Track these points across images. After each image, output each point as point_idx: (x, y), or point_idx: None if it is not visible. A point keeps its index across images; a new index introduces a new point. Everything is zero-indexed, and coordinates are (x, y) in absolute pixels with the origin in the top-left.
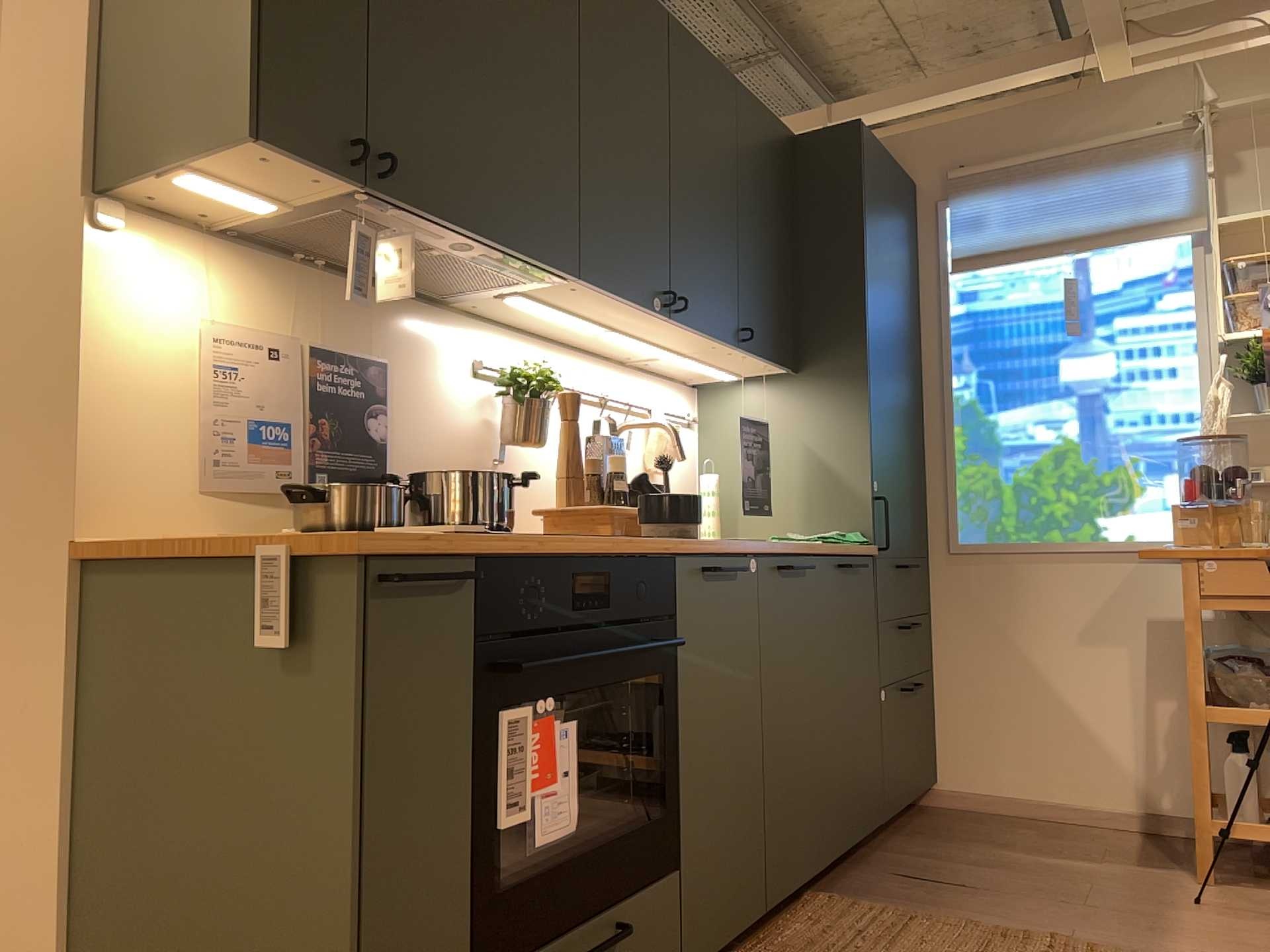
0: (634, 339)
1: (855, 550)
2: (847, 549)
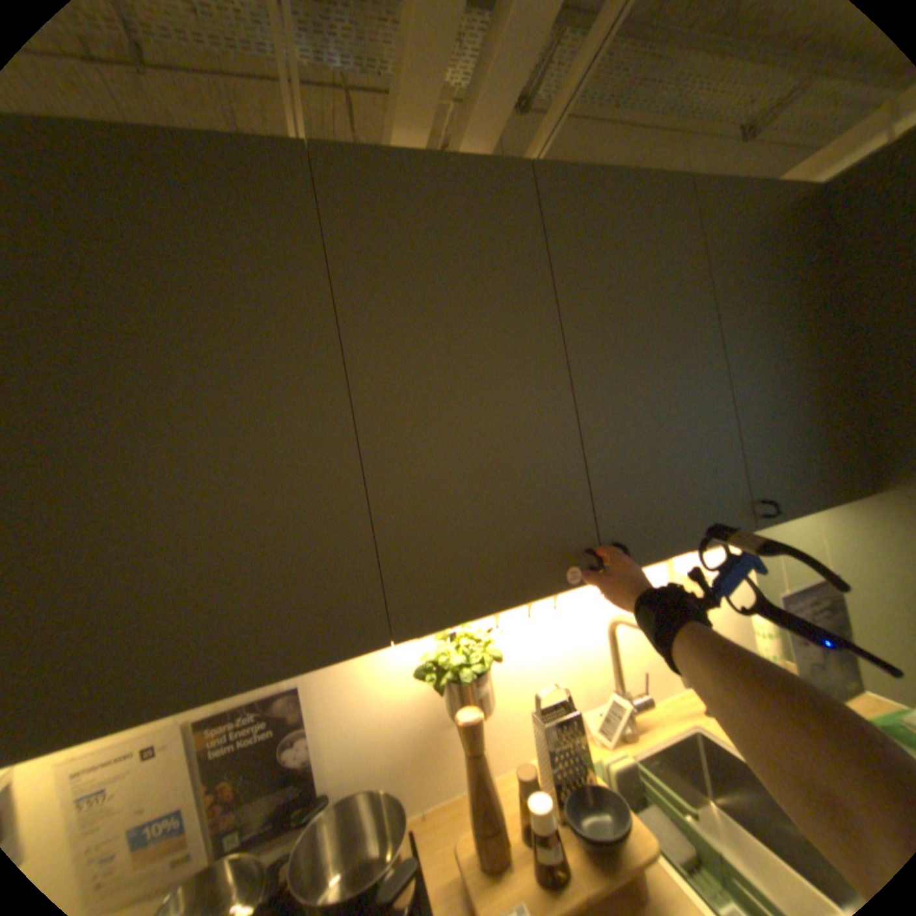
0: None
1: None
2: None
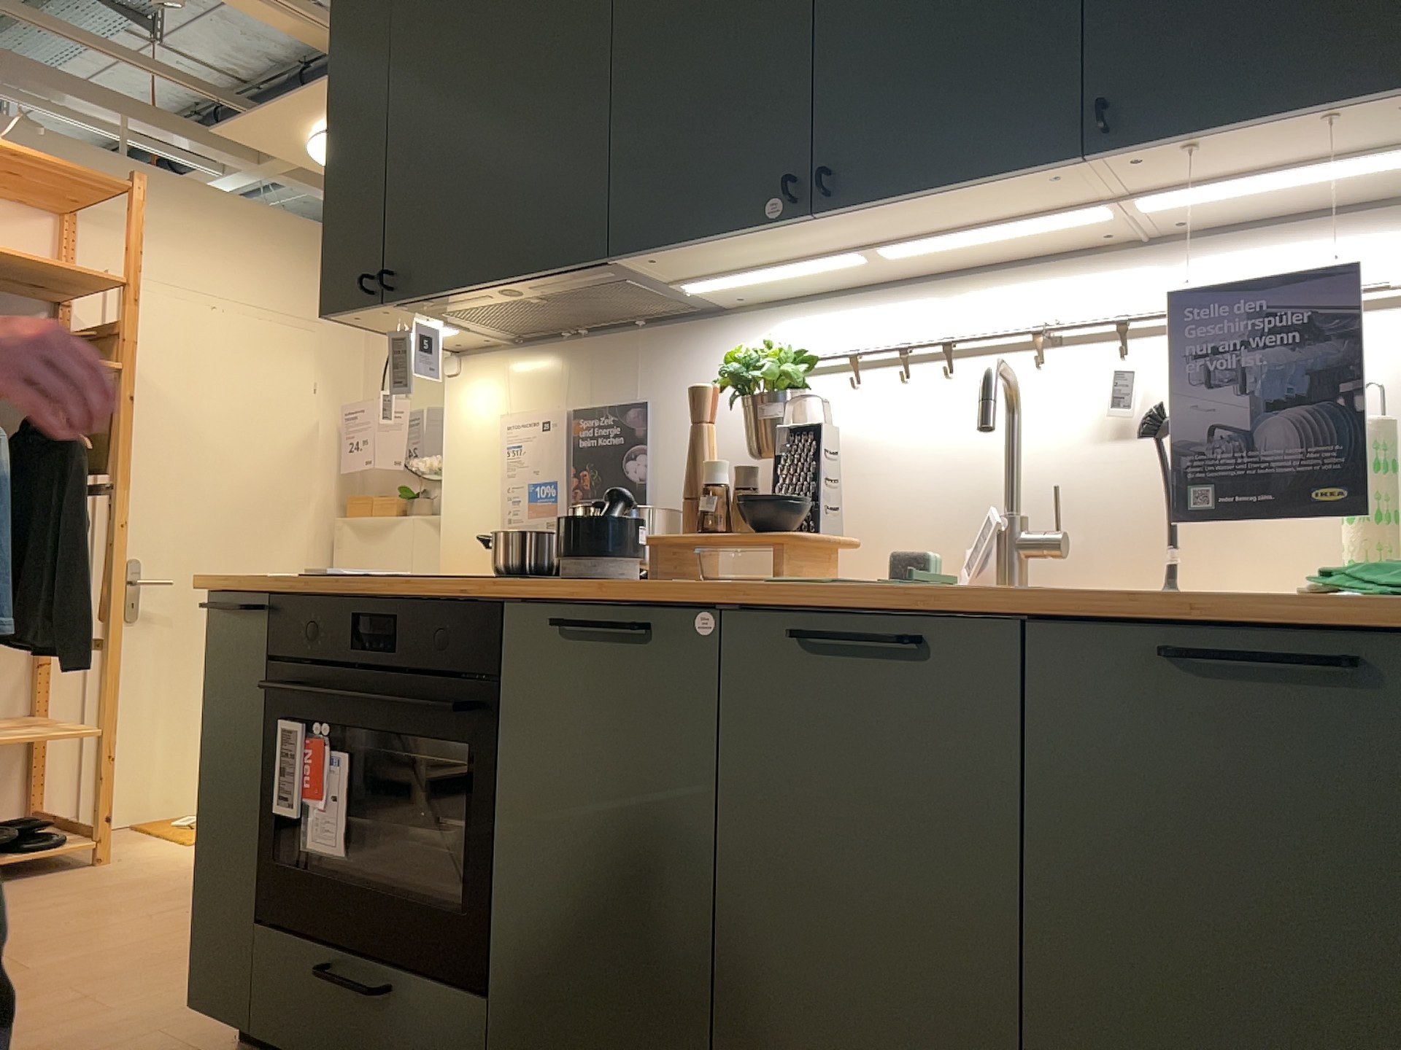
0: (936, 241)
1: (1339, 612)
2: (1281, 607)
